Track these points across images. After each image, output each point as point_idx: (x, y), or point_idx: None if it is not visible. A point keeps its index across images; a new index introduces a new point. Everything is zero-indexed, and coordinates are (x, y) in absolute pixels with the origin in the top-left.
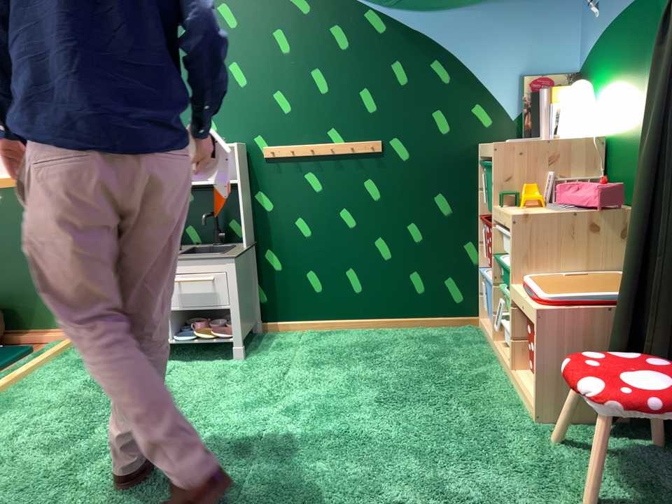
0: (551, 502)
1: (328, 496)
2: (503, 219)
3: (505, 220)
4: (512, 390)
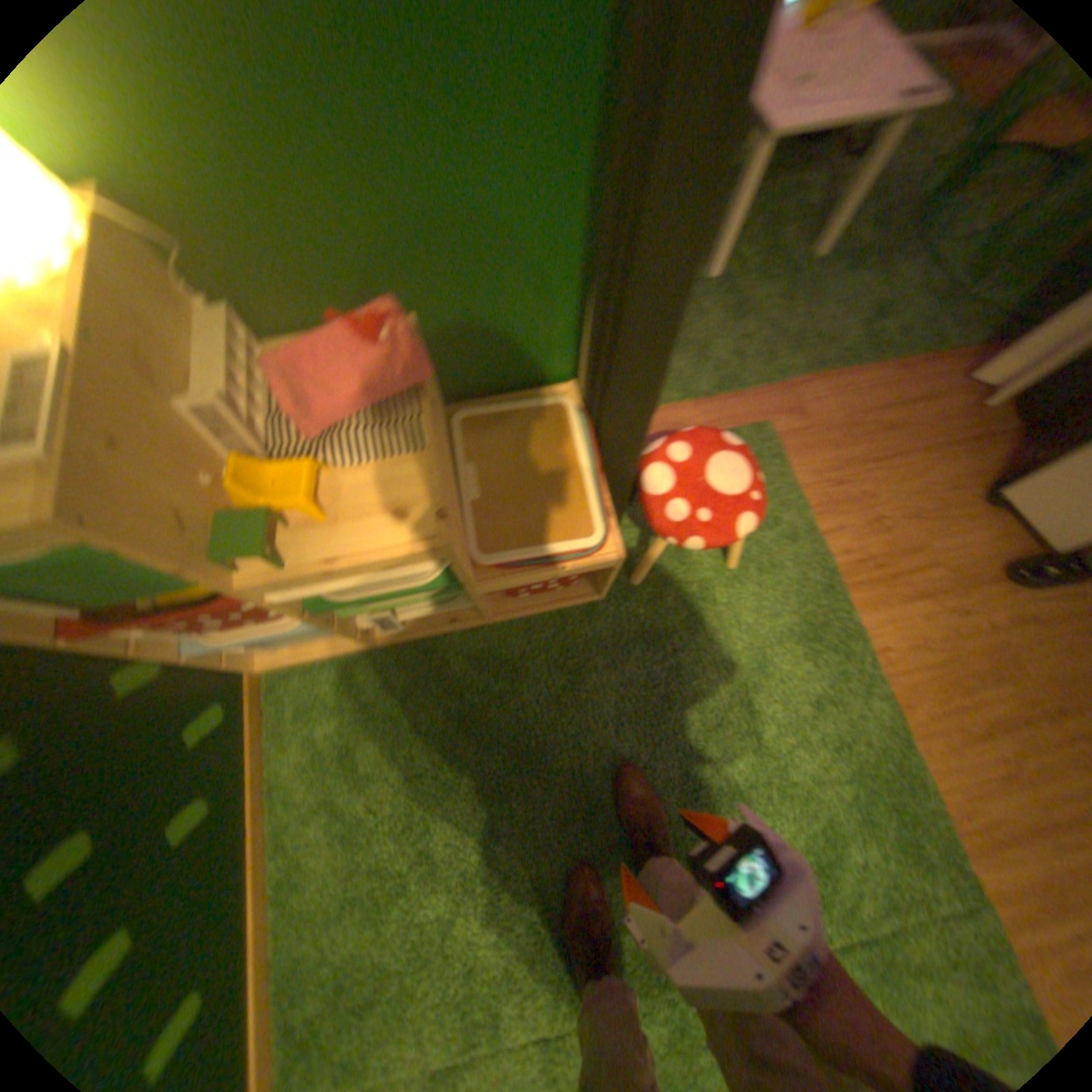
0: (735, 596)
1: (810, 824)
2: (360, 566)
3: (385, 561)
4: (520, 621)
